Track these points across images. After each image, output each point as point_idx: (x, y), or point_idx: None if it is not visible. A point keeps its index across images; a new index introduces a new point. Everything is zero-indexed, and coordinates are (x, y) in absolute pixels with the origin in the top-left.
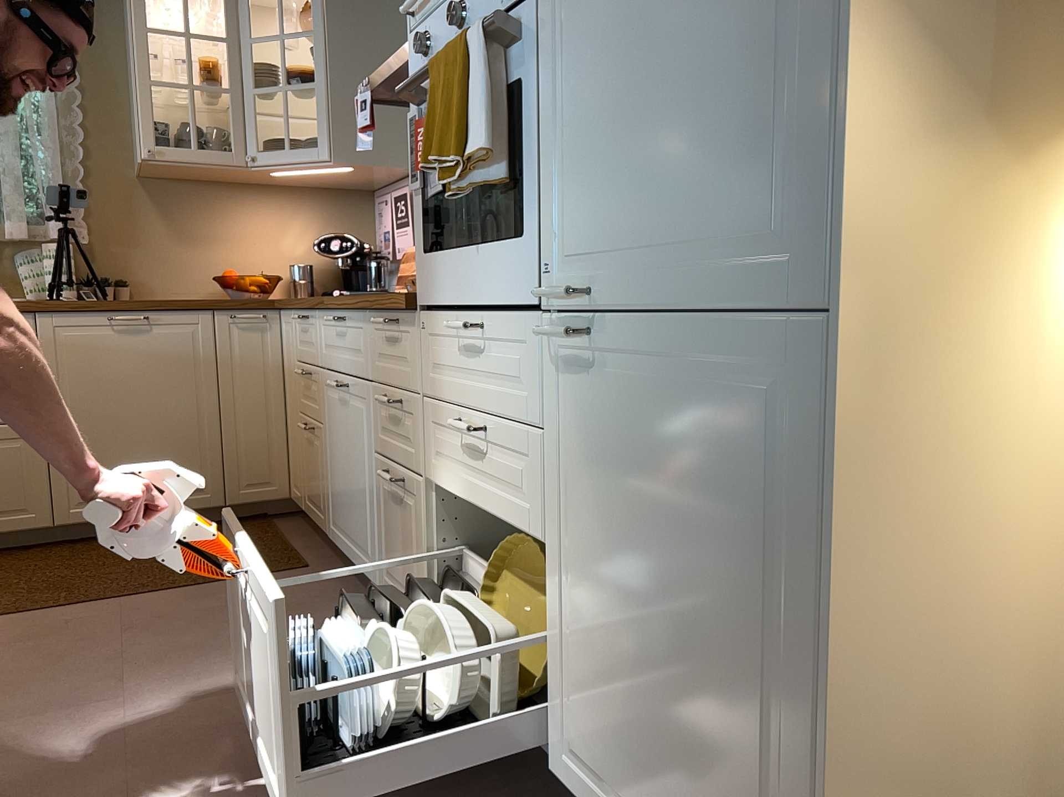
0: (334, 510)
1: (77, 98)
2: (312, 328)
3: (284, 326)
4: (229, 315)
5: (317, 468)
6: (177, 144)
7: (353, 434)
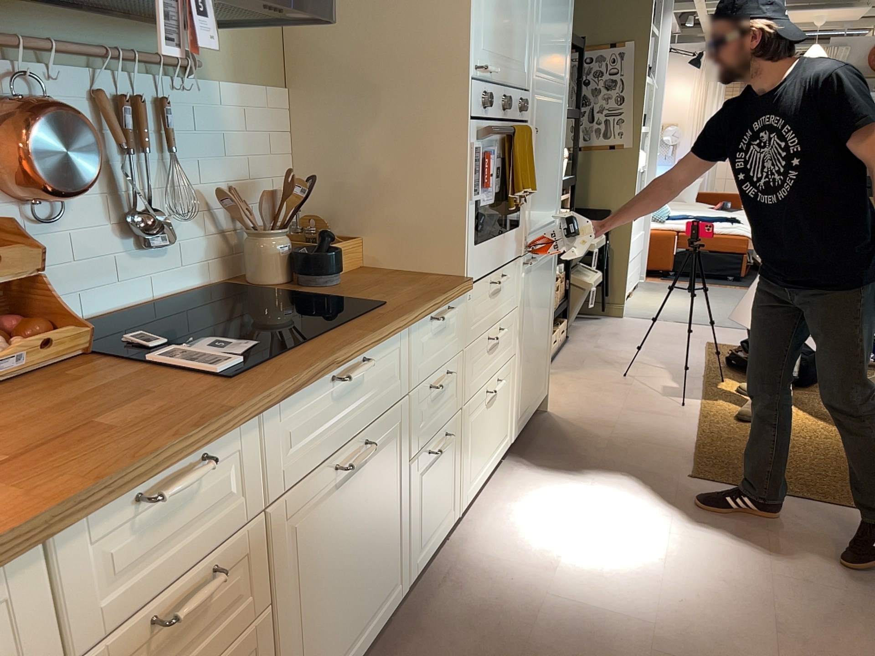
0: None
1: None
2: (222, 469)
3: None
4: None
5: None
6: None
7: (371, 491)
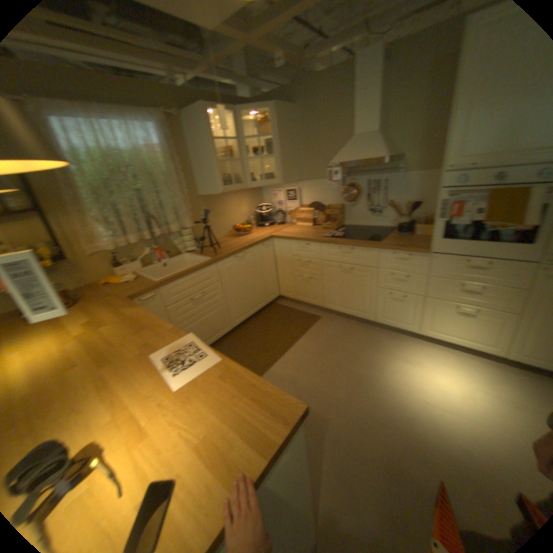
0: (330, 300)
1: (174, 169)
2: (311, 248)
3: (276, 245)
4: (260, 245)
5: (312, 288)
6: (222, 184)
7: (354, 281)
